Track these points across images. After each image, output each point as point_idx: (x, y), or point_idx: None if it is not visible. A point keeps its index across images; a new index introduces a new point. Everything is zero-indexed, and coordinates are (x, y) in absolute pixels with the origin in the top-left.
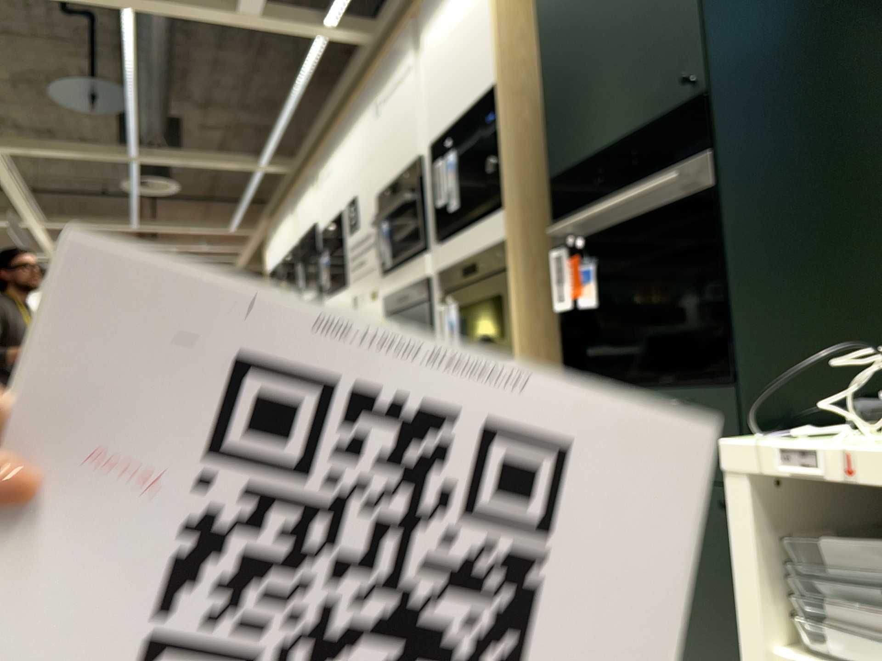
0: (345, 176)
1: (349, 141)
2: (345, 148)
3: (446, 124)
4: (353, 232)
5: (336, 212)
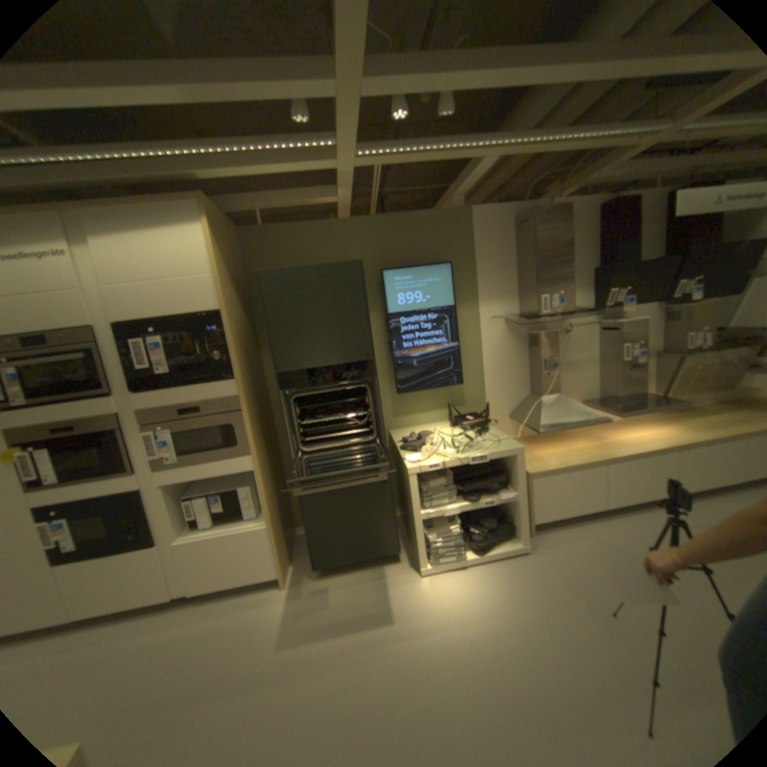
0: None
1: None
2: None
3: (140, 317)
4: None
5: None
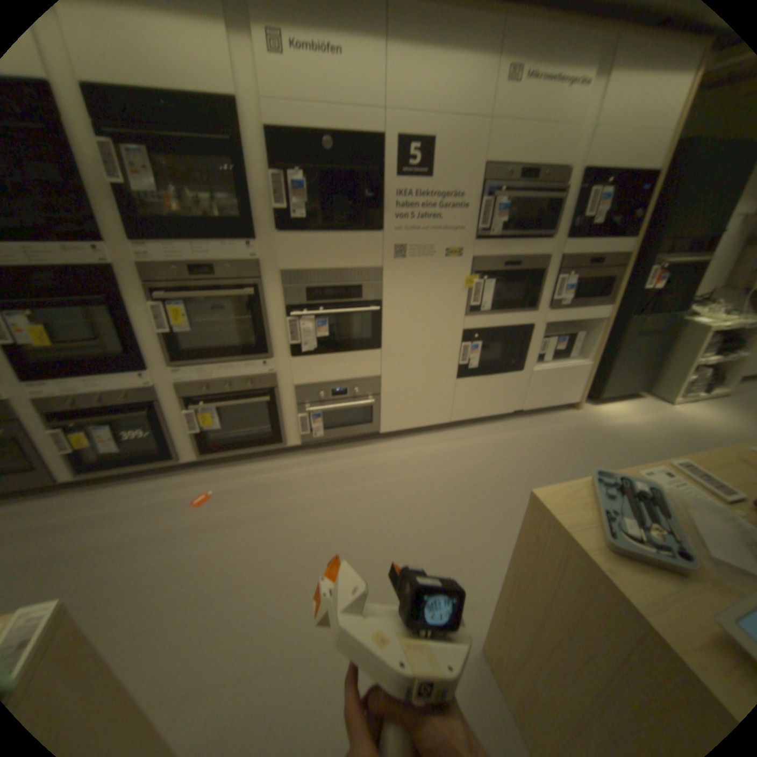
0: (400, 93)
1: (427, 55)
2: (410, 53)
3: (610, 164)
4: (414, 176)
5: (357, 127)
